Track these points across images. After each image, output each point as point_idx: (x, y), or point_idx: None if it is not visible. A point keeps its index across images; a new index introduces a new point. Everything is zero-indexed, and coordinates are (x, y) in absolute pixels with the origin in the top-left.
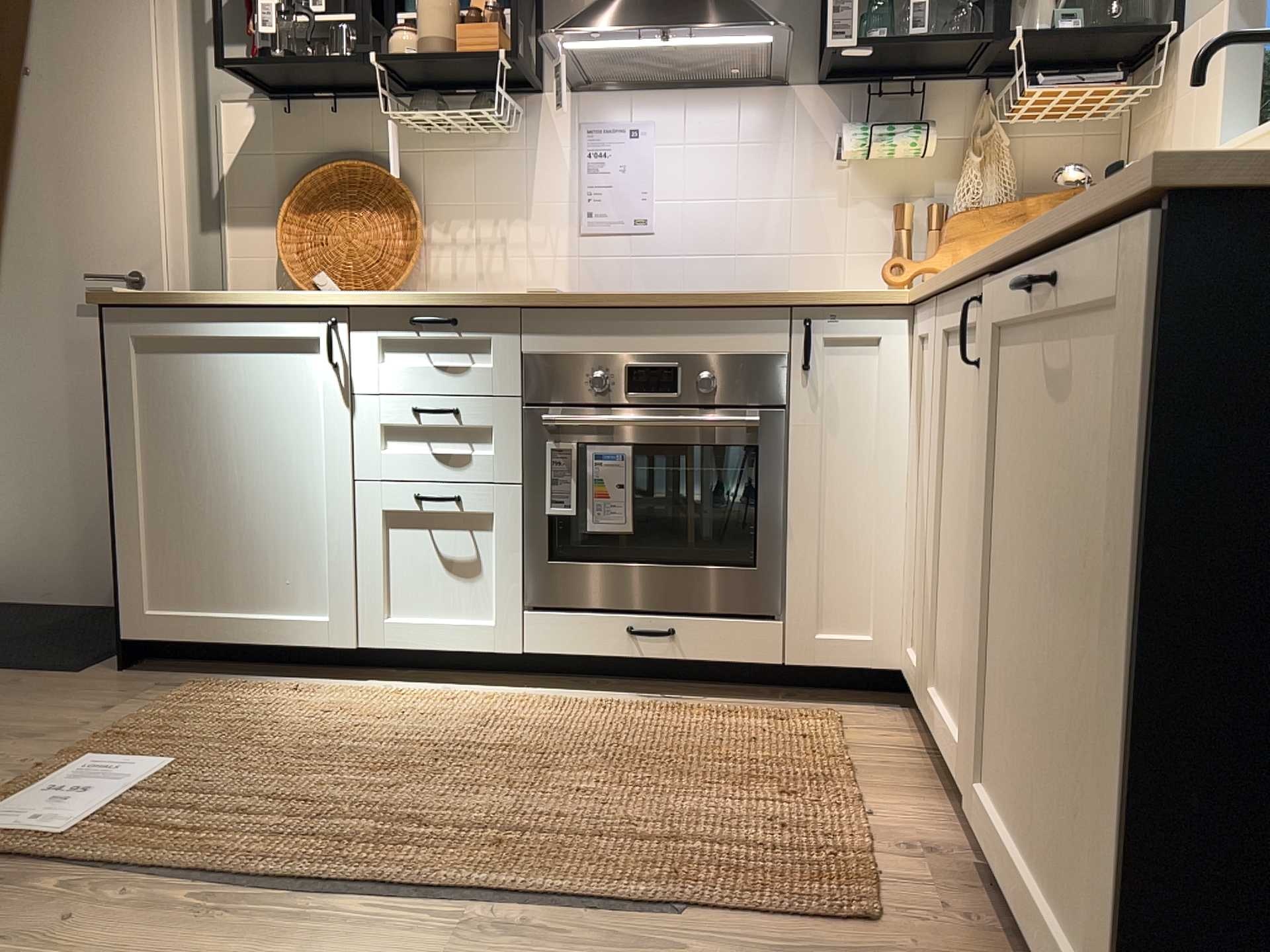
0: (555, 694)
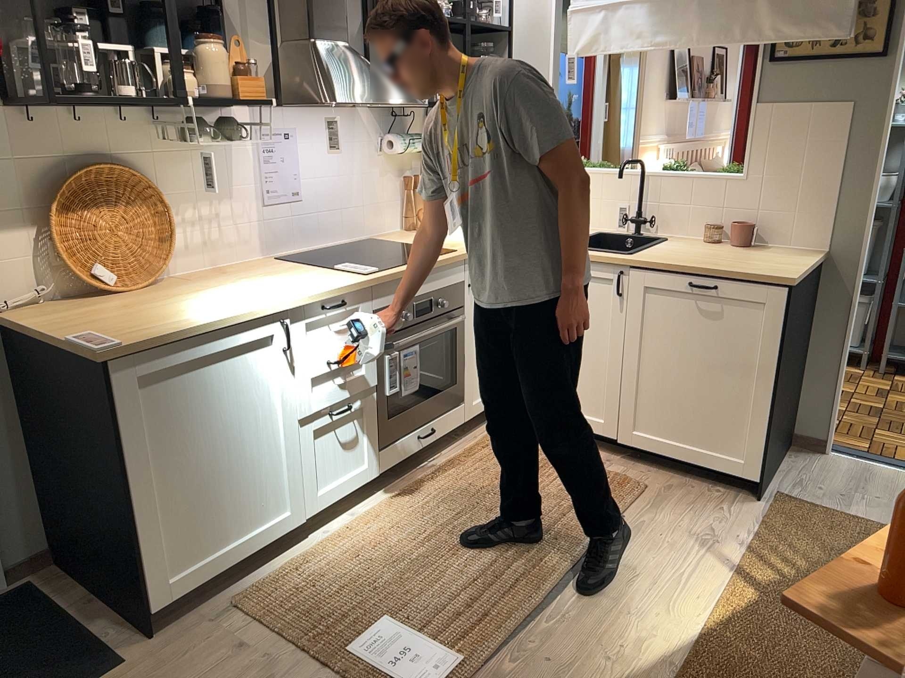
0: (393, 486)
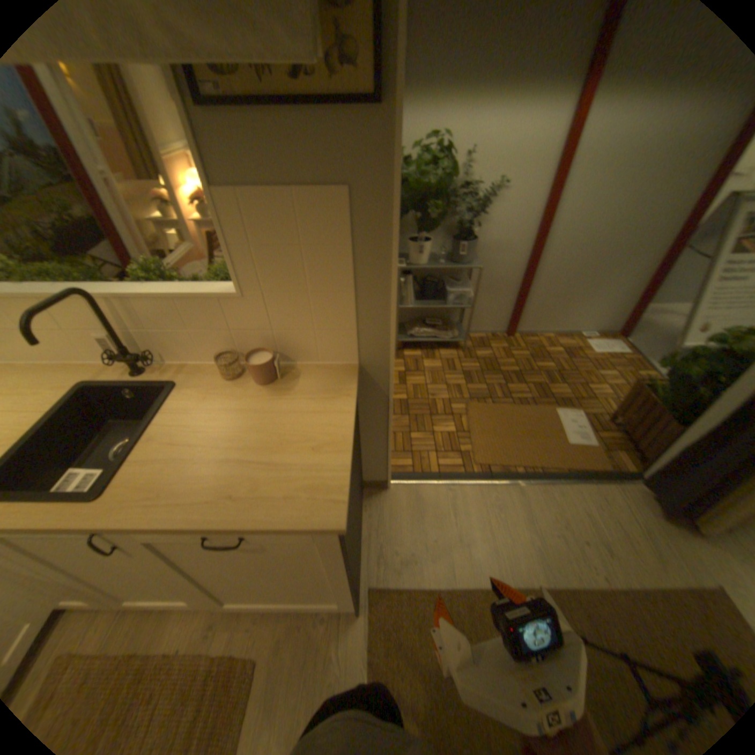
0: None
